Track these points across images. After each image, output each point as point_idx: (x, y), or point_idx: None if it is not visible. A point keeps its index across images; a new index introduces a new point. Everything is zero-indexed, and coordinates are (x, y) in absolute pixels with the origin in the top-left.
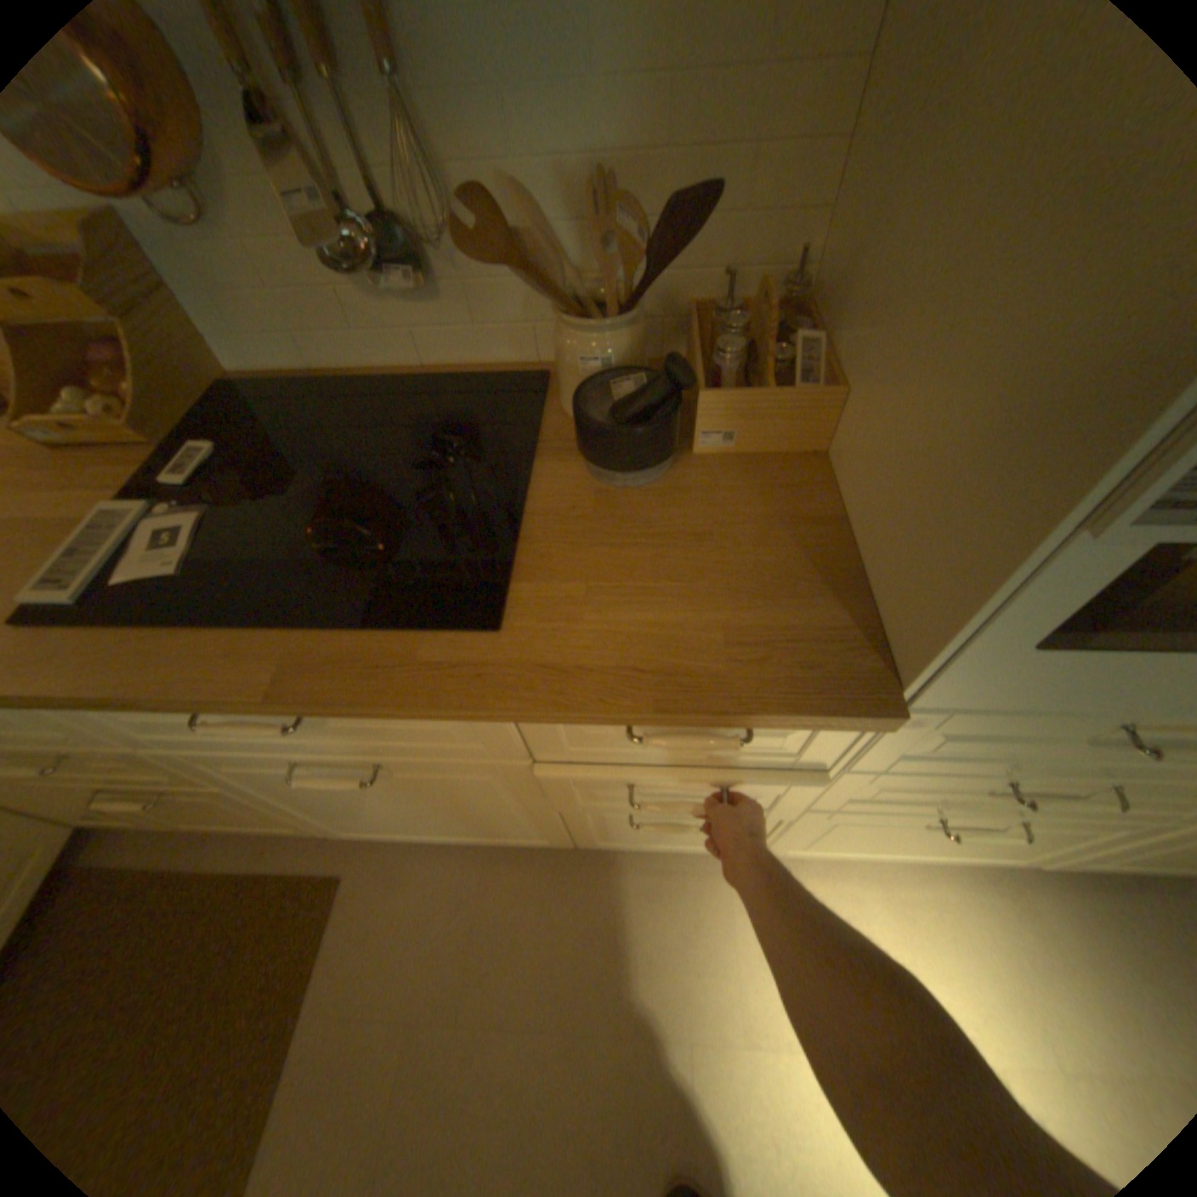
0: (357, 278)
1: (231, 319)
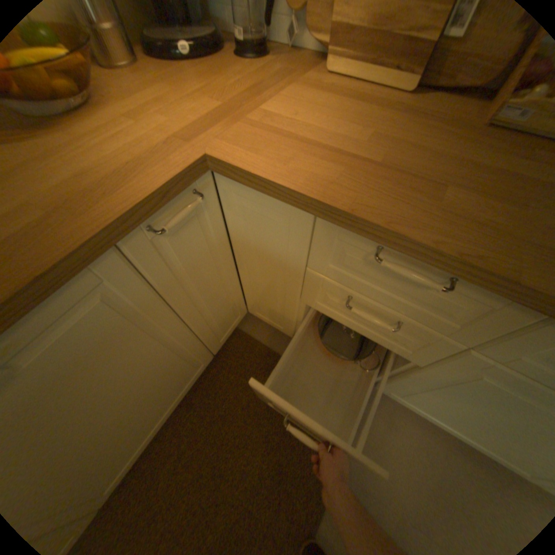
0: None
1: None
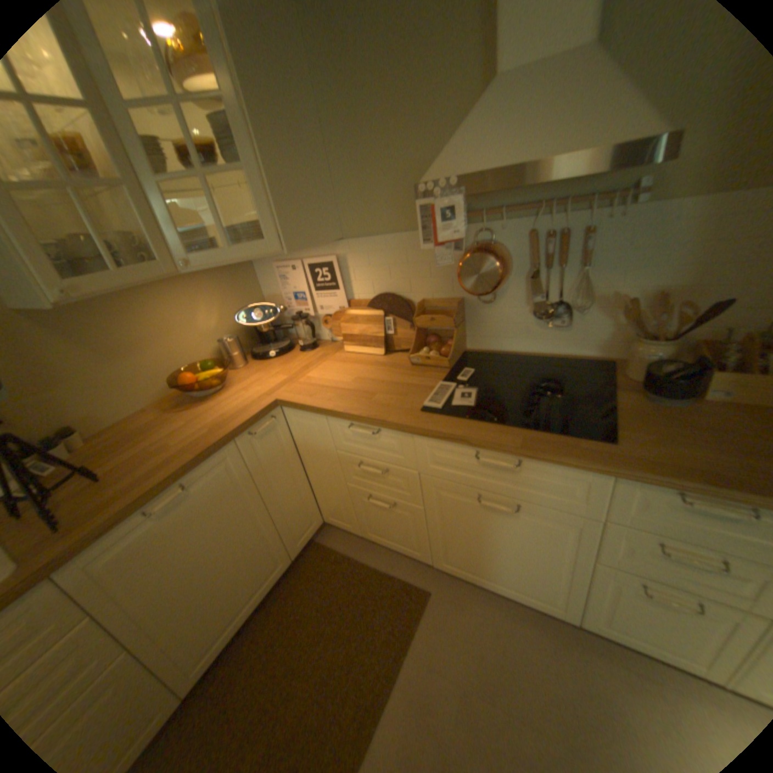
0: (539, 321)
1: (481, 331)
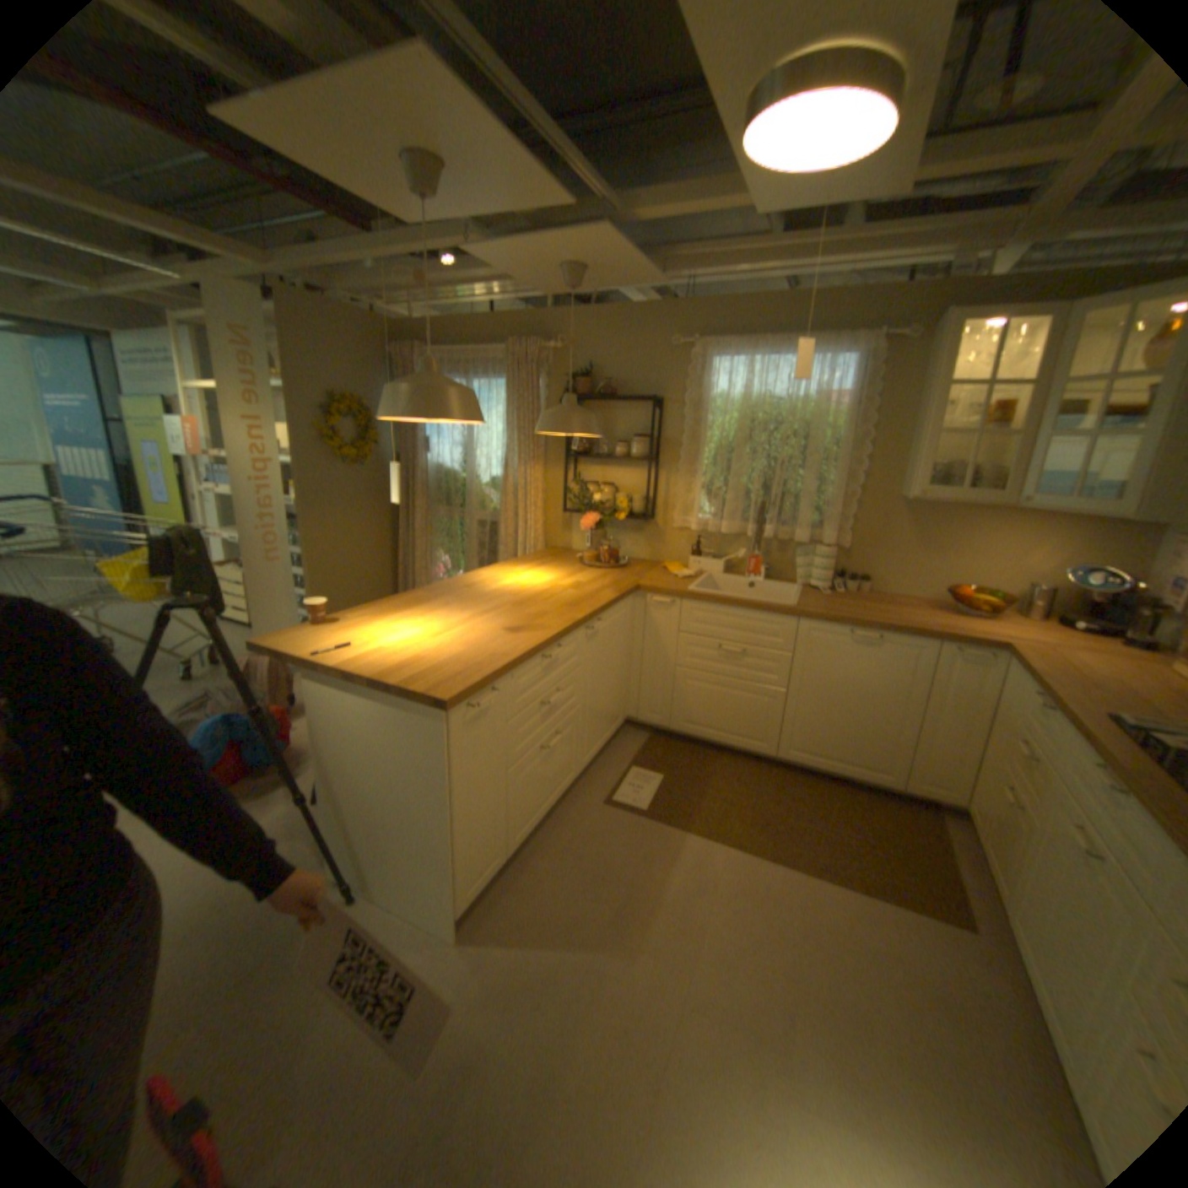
0: None
1: None
